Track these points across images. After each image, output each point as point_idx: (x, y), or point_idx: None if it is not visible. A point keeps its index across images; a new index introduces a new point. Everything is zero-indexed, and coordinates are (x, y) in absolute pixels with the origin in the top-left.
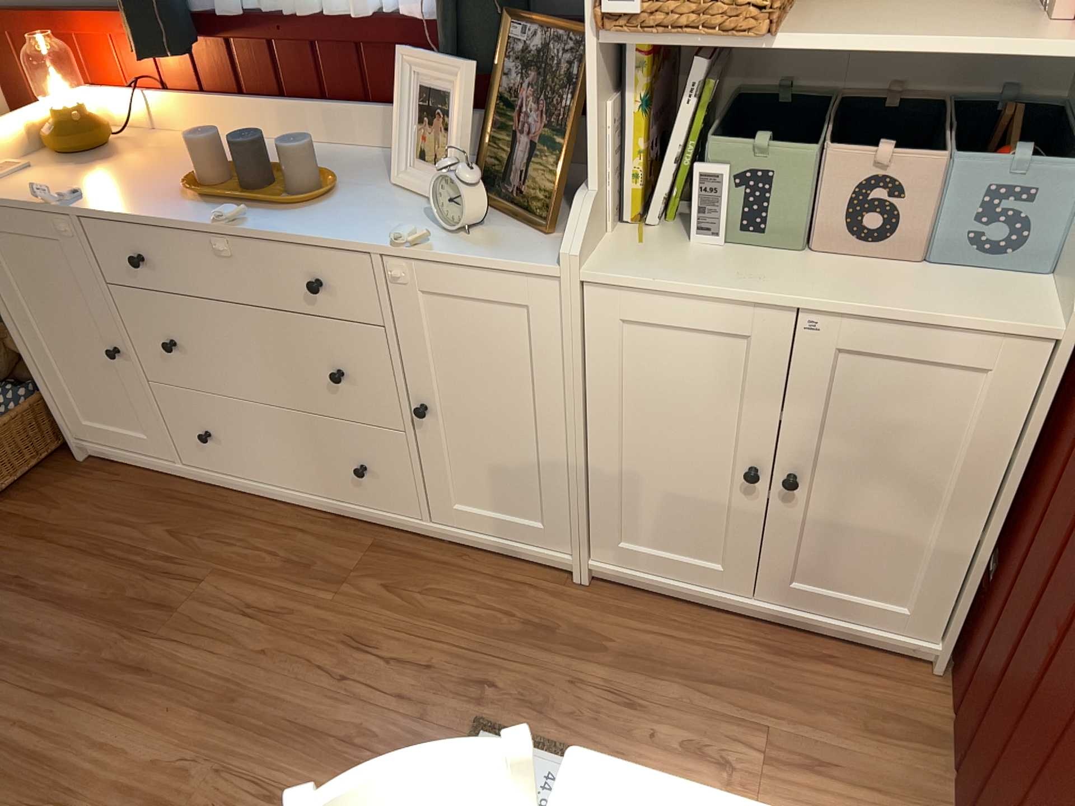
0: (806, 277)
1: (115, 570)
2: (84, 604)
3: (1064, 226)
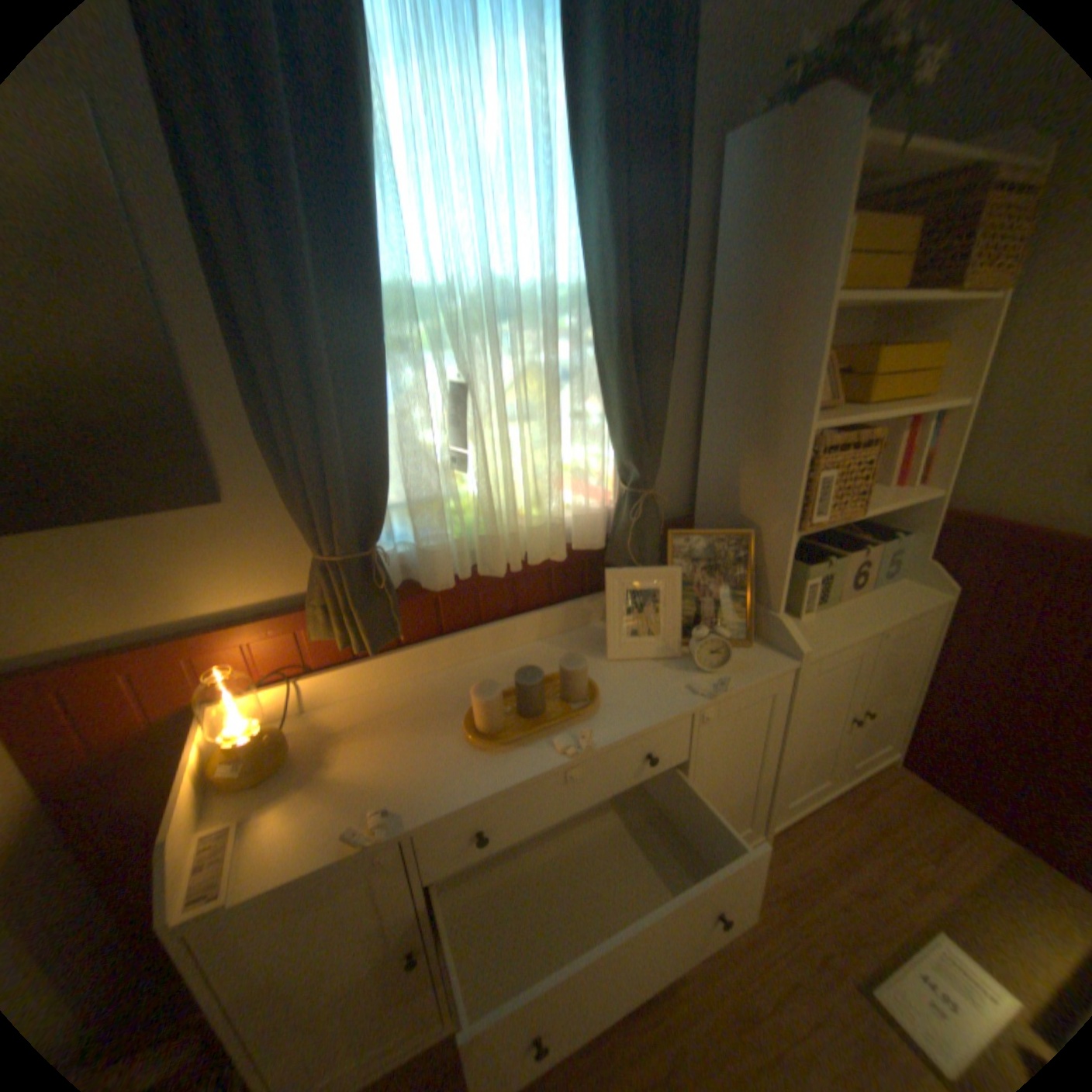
0: (863, 614)
1: None
2: None
3: (915, 557)
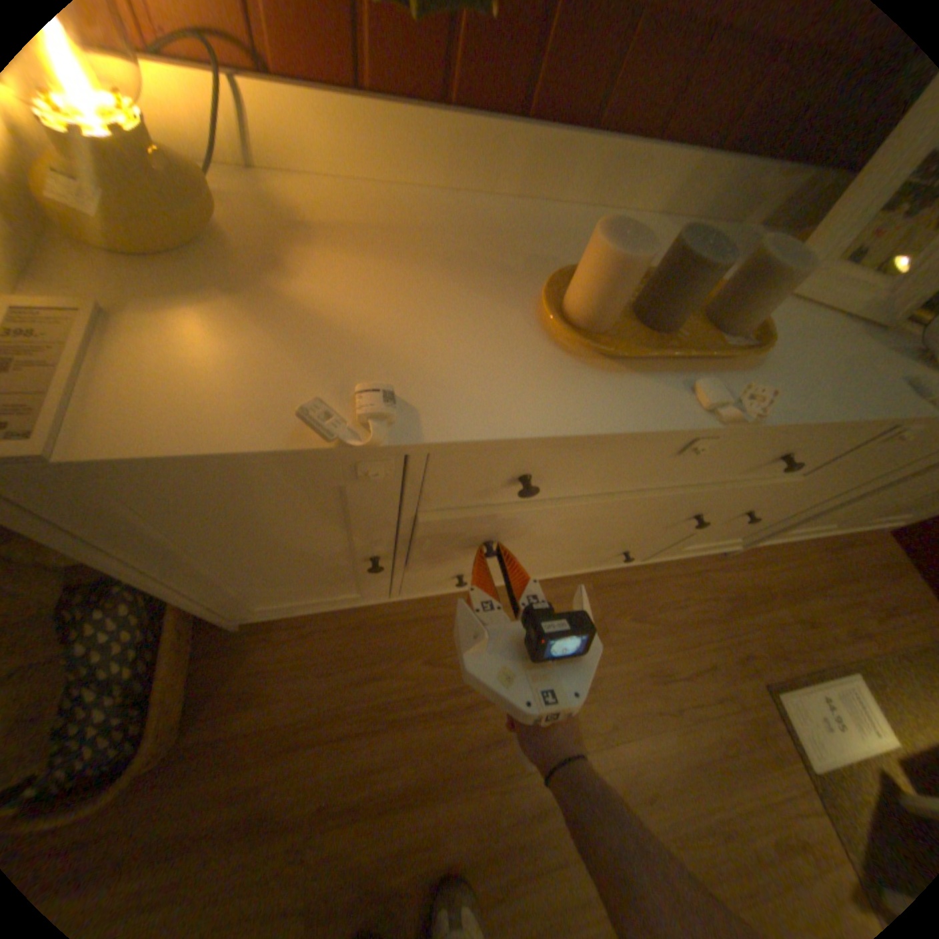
0: None
1: (415, 743)
2: (423, 801)
3: None
